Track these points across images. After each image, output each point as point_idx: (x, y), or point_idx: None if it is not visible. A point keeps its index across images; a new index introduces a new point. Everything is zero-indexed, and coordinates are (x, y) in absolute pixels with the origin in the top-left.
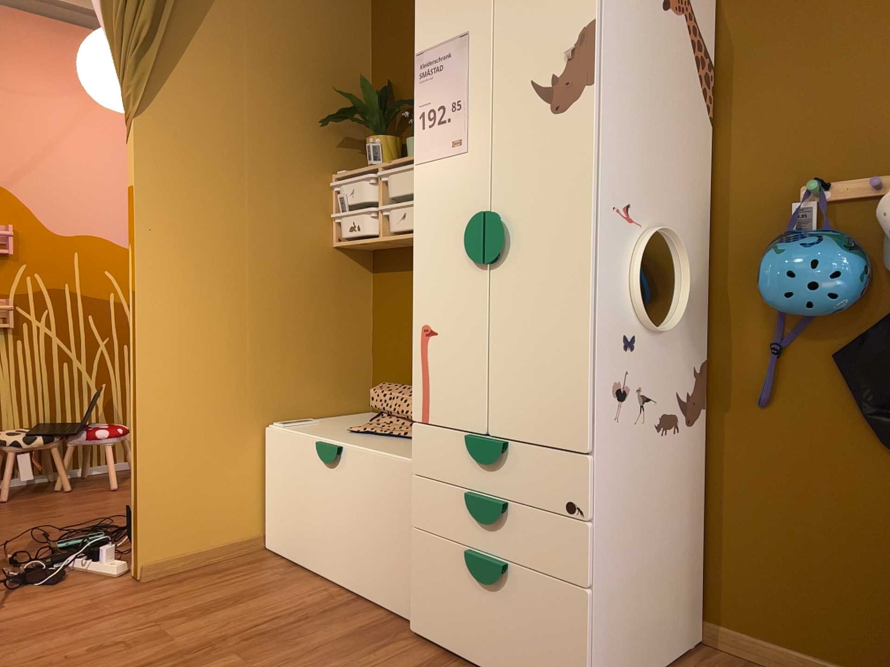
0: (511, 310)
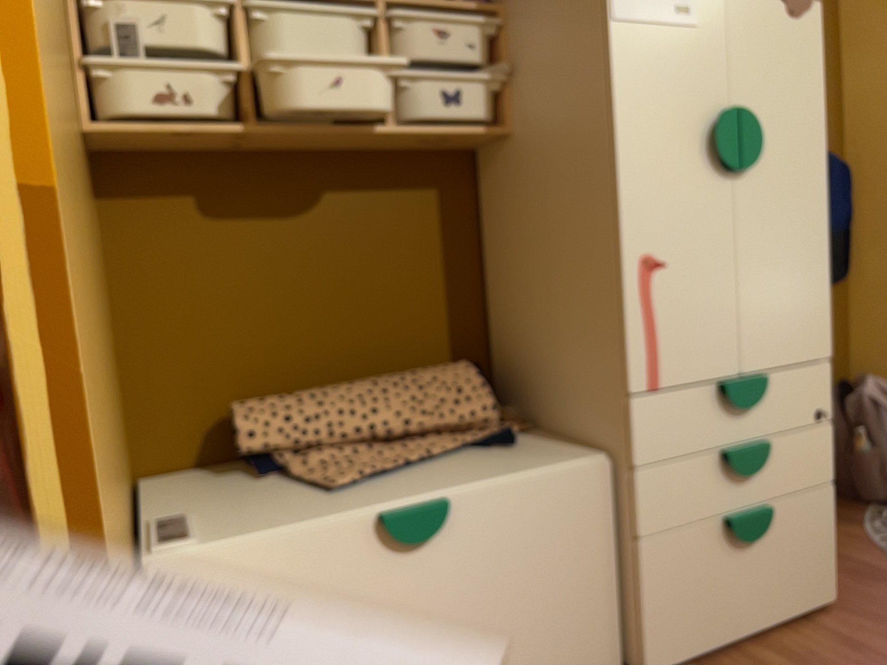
0: (761, 227)
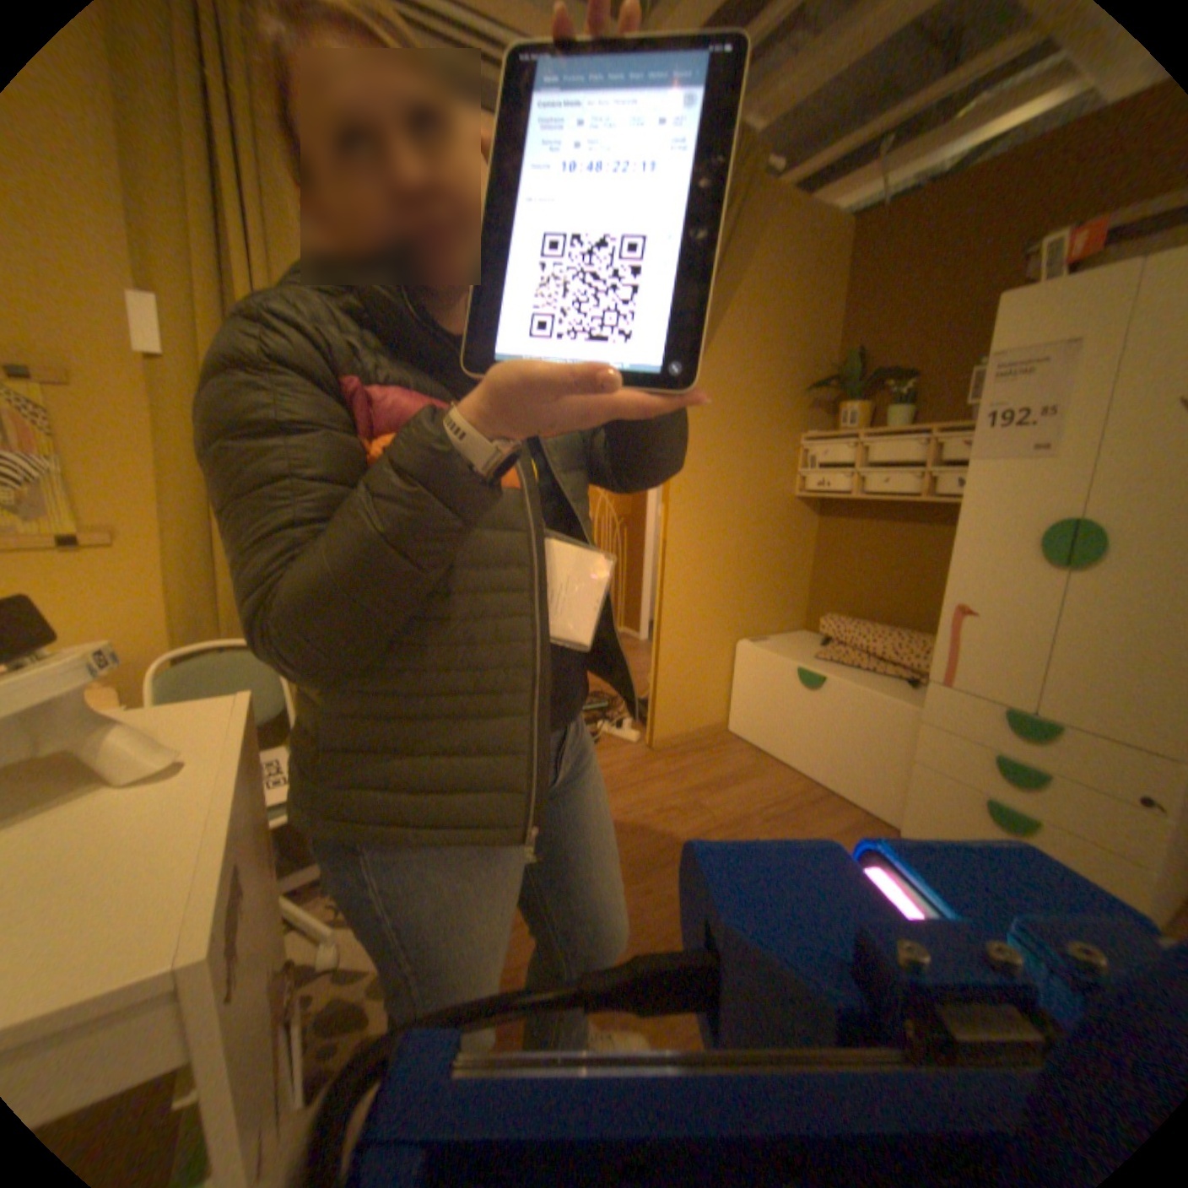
0: (1093, 615)
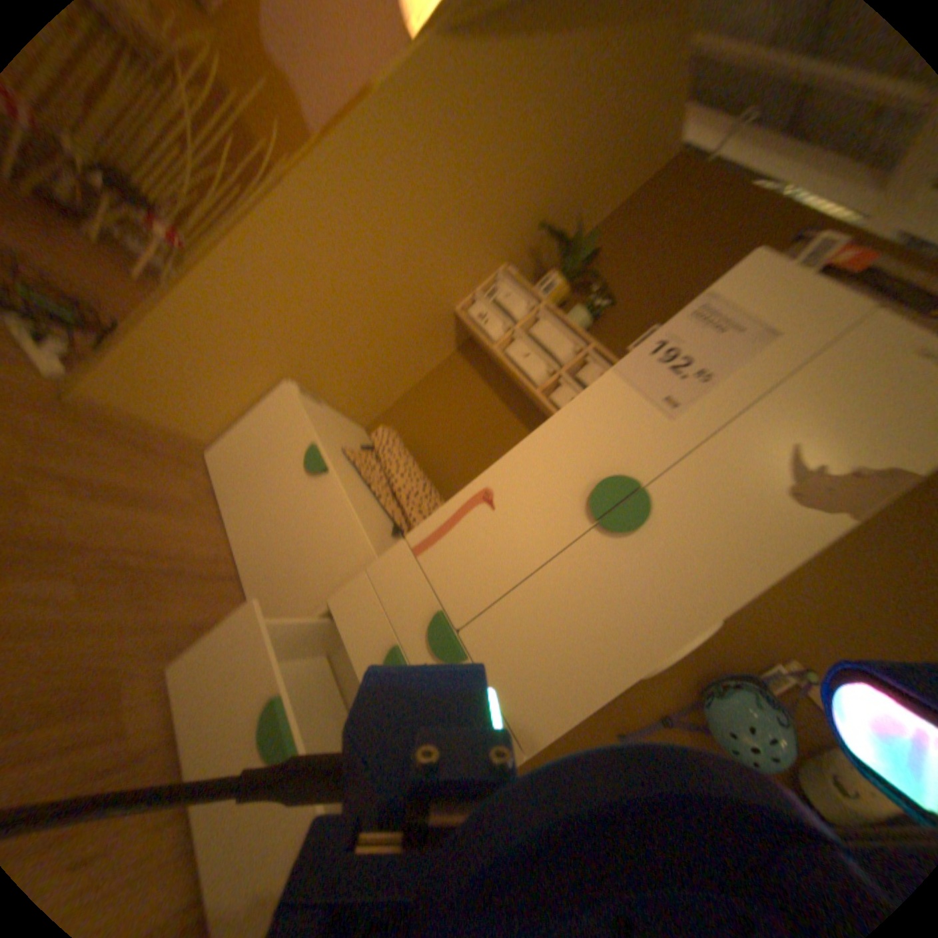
0: (575, 581)
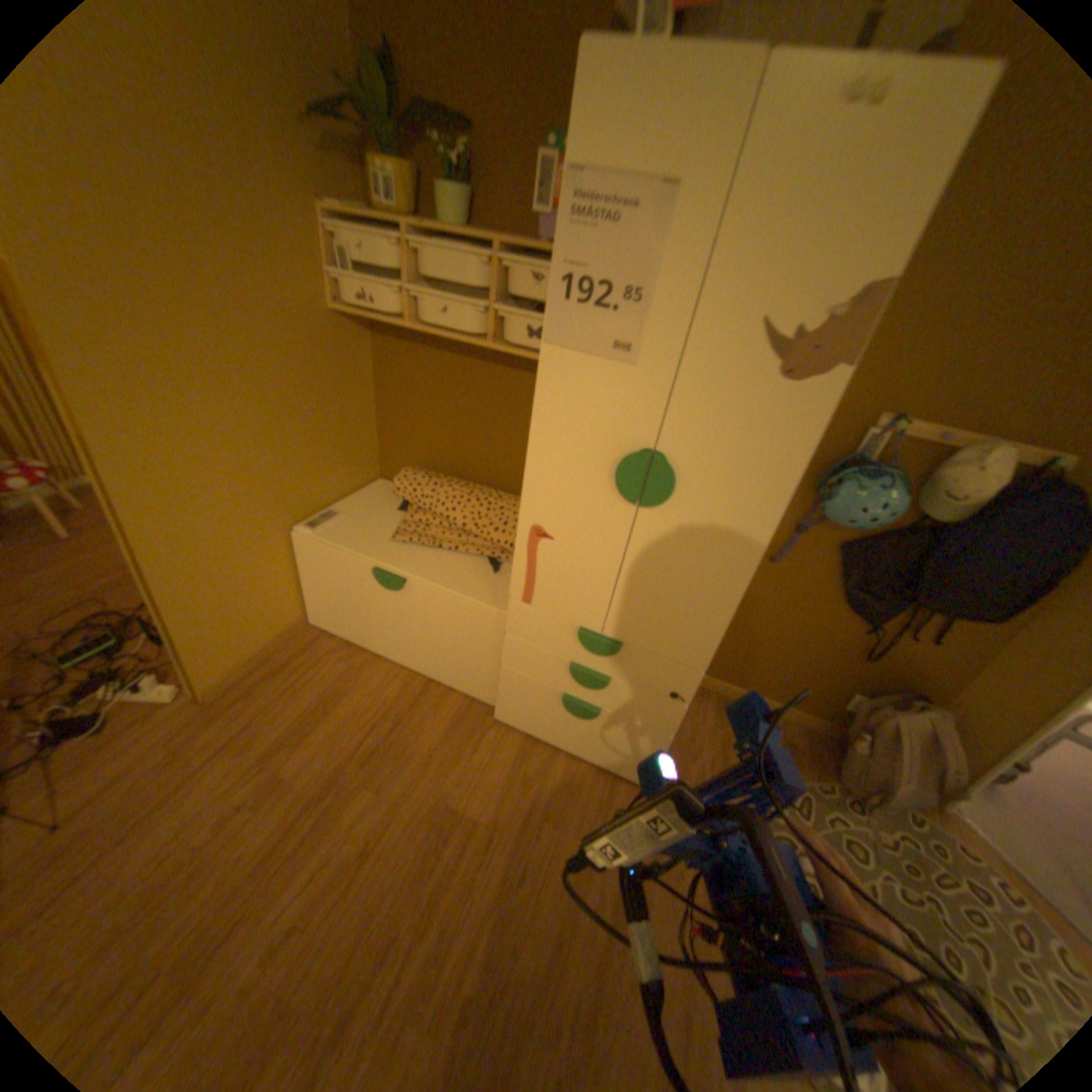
0: (654, 552)
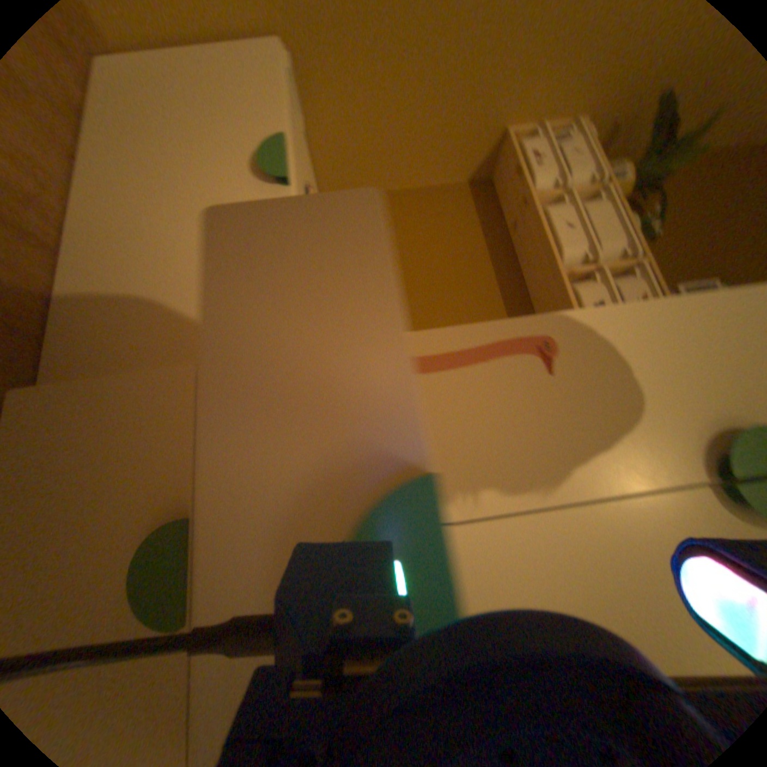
0: (653, 554)
